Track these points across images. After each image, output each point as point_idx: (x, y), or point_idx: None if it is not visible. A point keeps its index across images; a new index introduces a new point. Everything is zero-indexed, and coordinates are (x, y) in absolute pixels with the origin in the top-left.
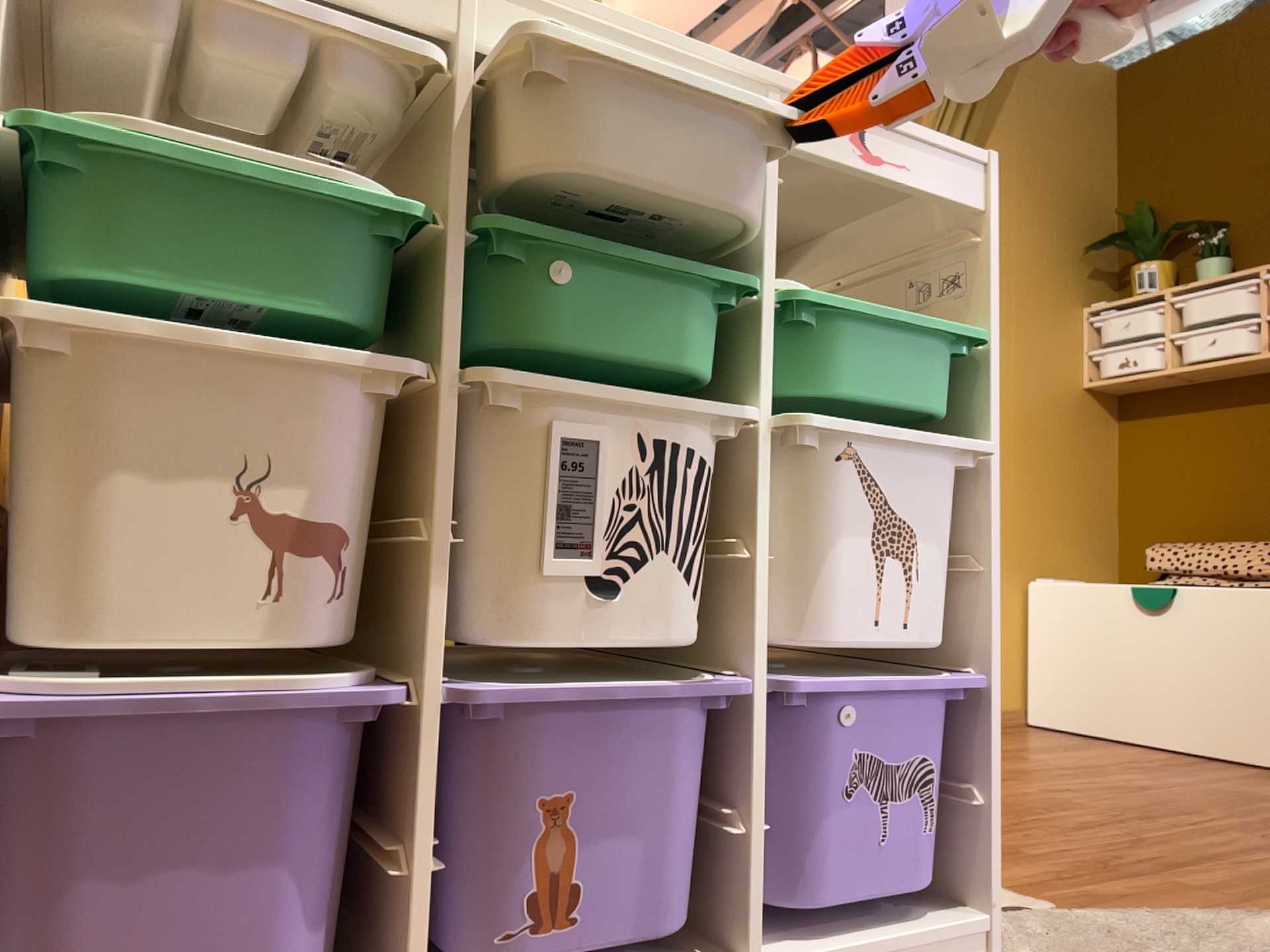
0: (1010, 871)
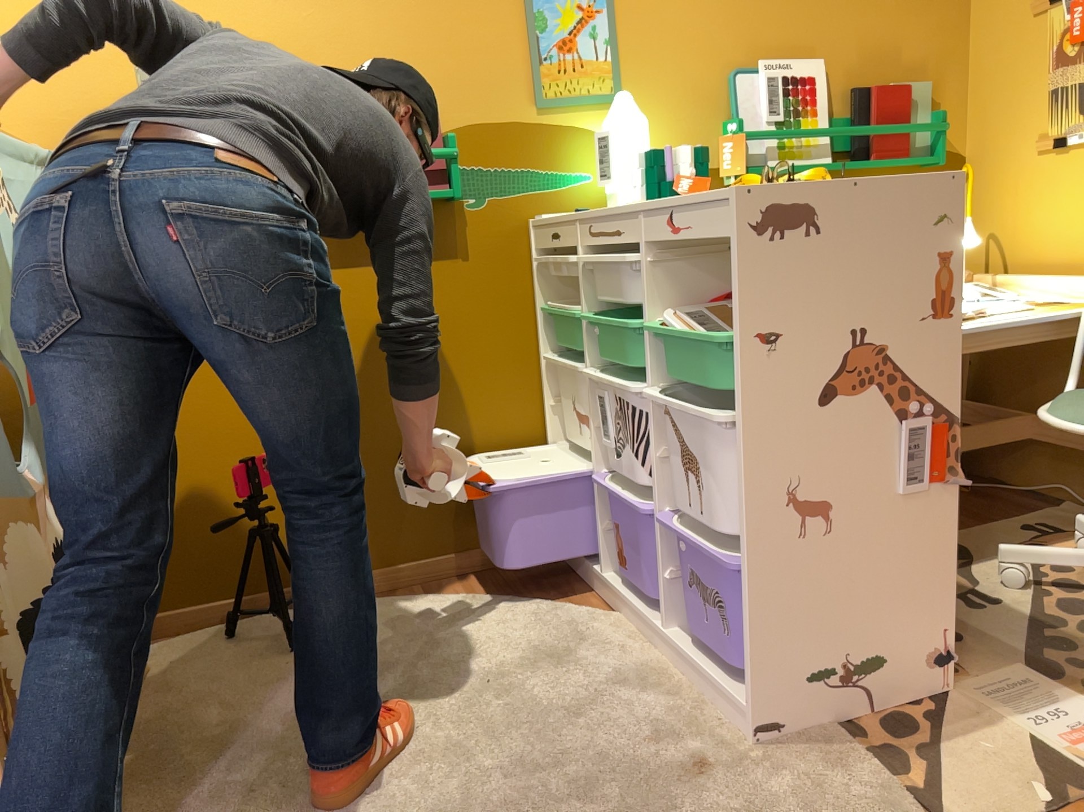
0: None
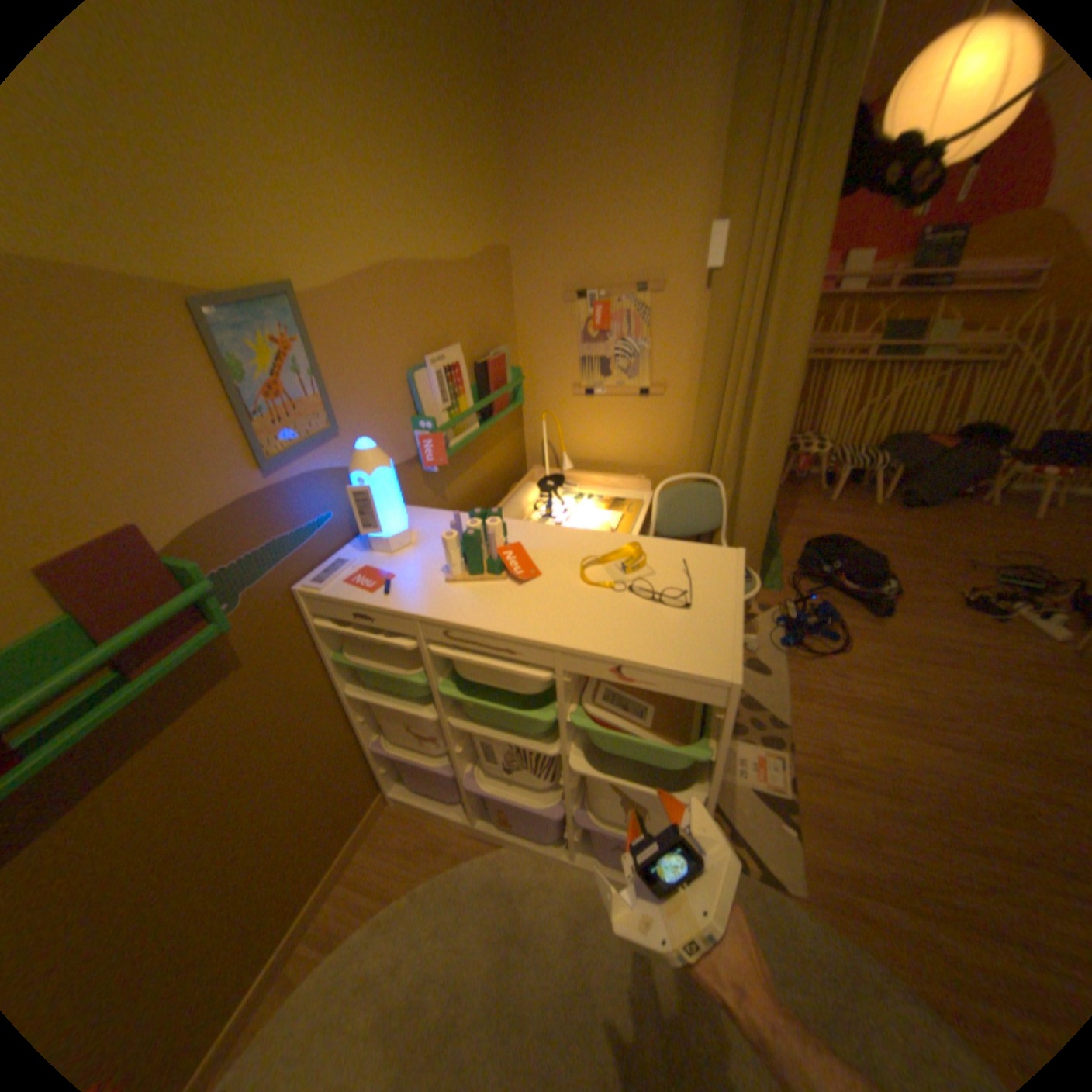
0: (832, 864)
